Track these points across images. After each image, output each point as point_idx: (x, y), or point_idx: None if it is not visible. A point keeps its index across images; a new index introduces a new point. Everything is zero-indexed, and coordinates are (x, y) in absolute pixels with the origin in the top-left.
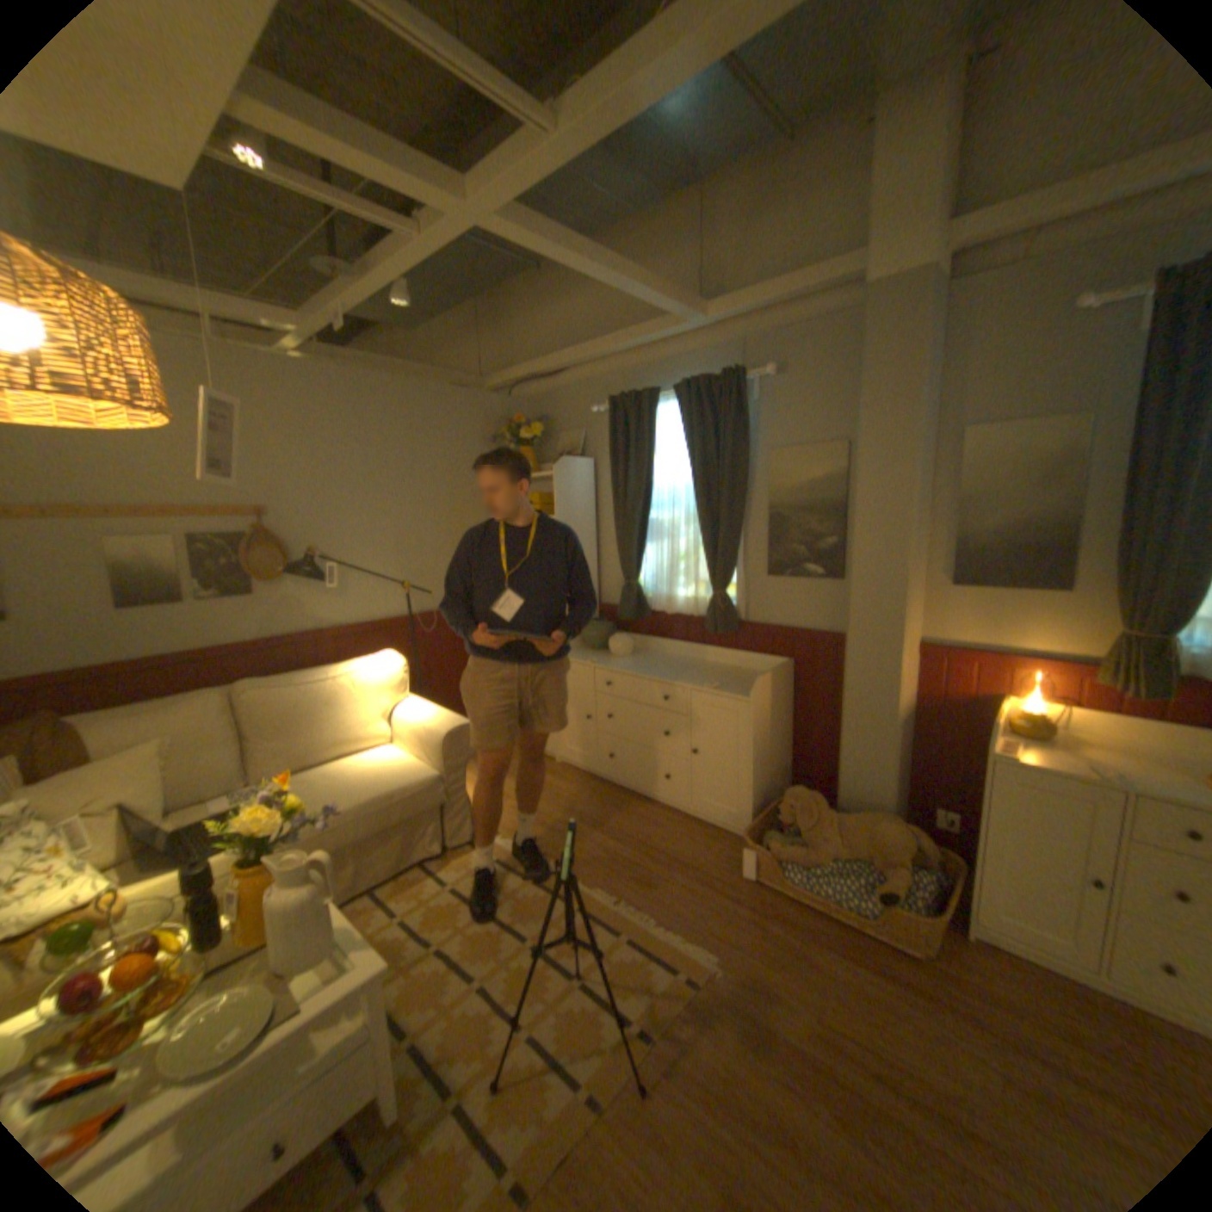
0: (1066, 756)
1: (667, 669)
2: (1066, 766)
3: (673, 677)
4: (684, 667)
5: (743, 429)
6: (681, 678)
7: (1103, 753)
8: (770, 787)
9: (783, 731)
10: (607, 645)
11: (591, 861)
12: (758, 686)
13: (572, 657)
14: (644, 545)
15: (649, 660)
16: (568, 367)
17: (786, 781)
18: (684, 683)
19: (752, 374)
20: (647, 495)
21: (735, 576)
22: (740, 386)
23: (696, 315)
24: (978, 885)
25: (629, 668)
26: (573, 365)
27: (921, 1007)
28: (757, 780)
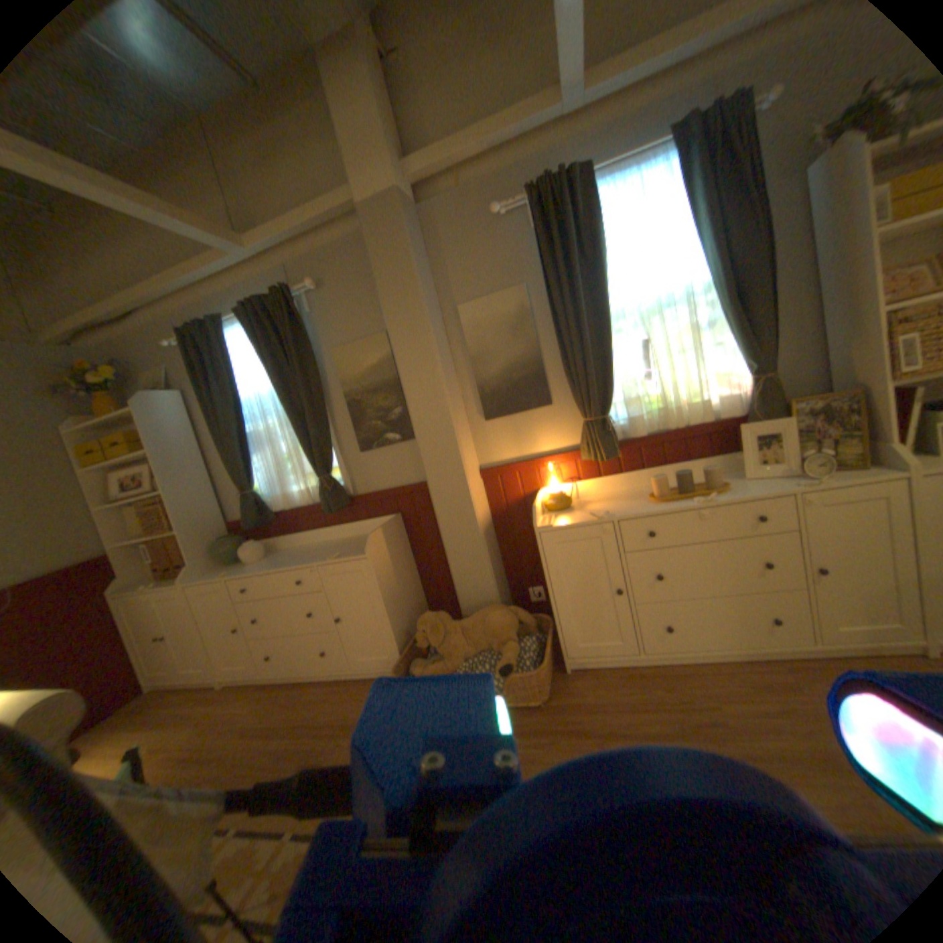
0: (578, 512)
1: (297, 557)
2: (579, 518)
3: (301, 561)
4: (314, 549)
5: (303, 335)
6: (308, 559)
7: (597, 503)
8: (409, 623)
9: (408, 573)
10: (240, 556)
11: (252, 771)
12: (375, 542)
13: (201, 579)
14: (249, 455)
15: (281, 556)
16: (130, 309)
17: (424, 613)
18: (310, 562)
19: (296, 289)
20: (240, 410)
21: (336, 459)
22: (288, 299)
23: (234, 245)
24: (560, 629)
25: (259, 568)
26: (135, 307)
27: (545, 743)
28: (394, 621)
